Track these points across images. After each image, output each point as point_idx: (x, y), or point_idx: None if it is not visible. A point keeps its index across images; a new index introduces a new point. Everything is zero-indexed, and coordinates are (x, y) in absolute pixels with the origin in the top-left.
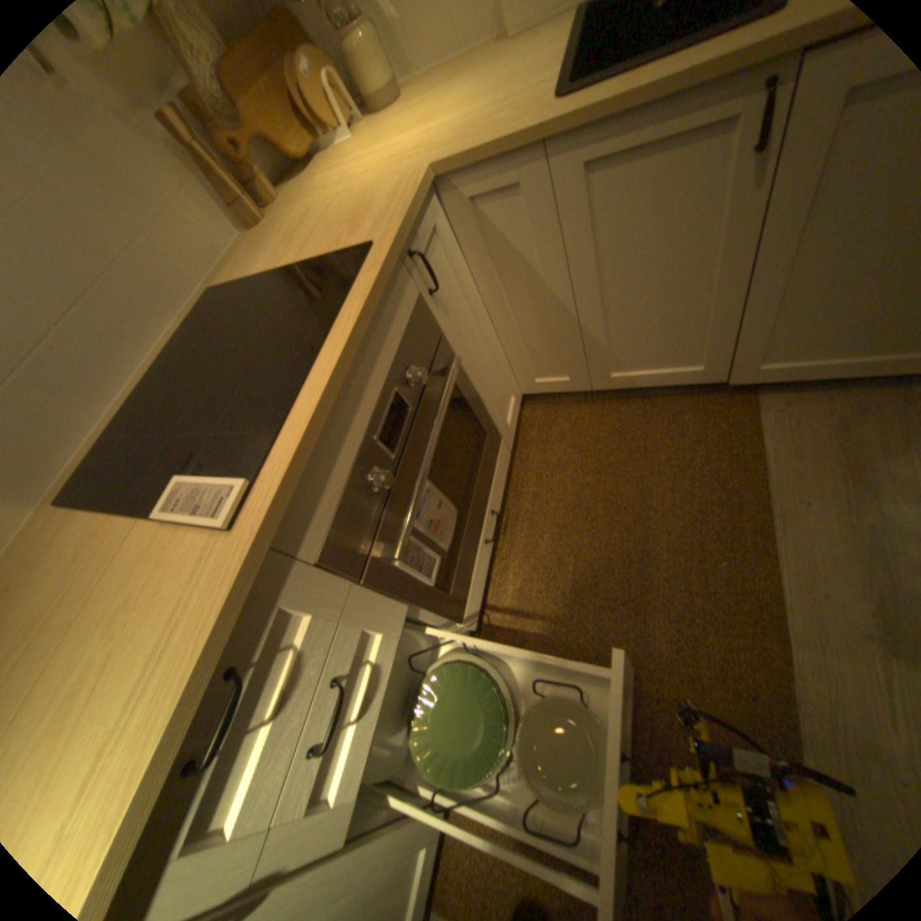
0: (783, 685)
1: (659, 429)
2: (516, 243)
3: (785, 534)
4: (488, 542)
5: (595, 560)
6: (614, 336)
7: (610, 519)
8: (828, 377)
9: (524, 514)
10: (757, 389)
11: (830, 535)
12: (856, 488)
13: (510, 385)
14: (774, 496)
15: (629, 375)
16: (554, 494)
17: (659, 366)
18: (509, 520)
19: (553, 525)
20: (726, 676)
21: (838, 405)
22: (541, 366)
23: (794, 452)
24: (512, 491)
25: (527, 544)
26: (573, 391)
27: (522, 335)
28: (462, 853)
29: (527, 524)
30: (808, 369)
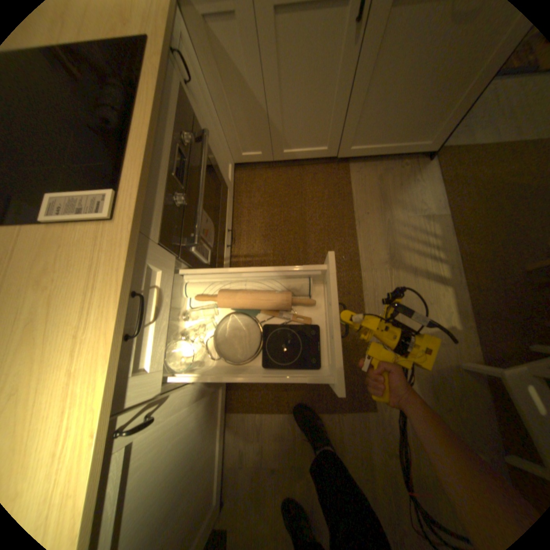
0: (360, 285)
1: (309, 181)
2: (234, 55)
3: (361, 226)
4: (229, 247)
5: (284, 249)
6: (288, 125)
7: (289, 228)
8: (378, 153)
9: (245, 231)
10: (350, 160)
11: (376, 224)
12: (386, 204)
13: (229, 156)
14: (357, 210)
15: (294, 150)
16: (260, 219)
17: (309, 145)
18: (237, 235)
19: (262, 235)
20: (340, 287)
21: (380, 167)
22: (247, 143)
23: (364, 189)
24: (237, 219)
25: (249, 246)
26: (265, 160)
27: (236, 121)
28: (238, 385)
29: (248, 236)
30: (371, 149)
